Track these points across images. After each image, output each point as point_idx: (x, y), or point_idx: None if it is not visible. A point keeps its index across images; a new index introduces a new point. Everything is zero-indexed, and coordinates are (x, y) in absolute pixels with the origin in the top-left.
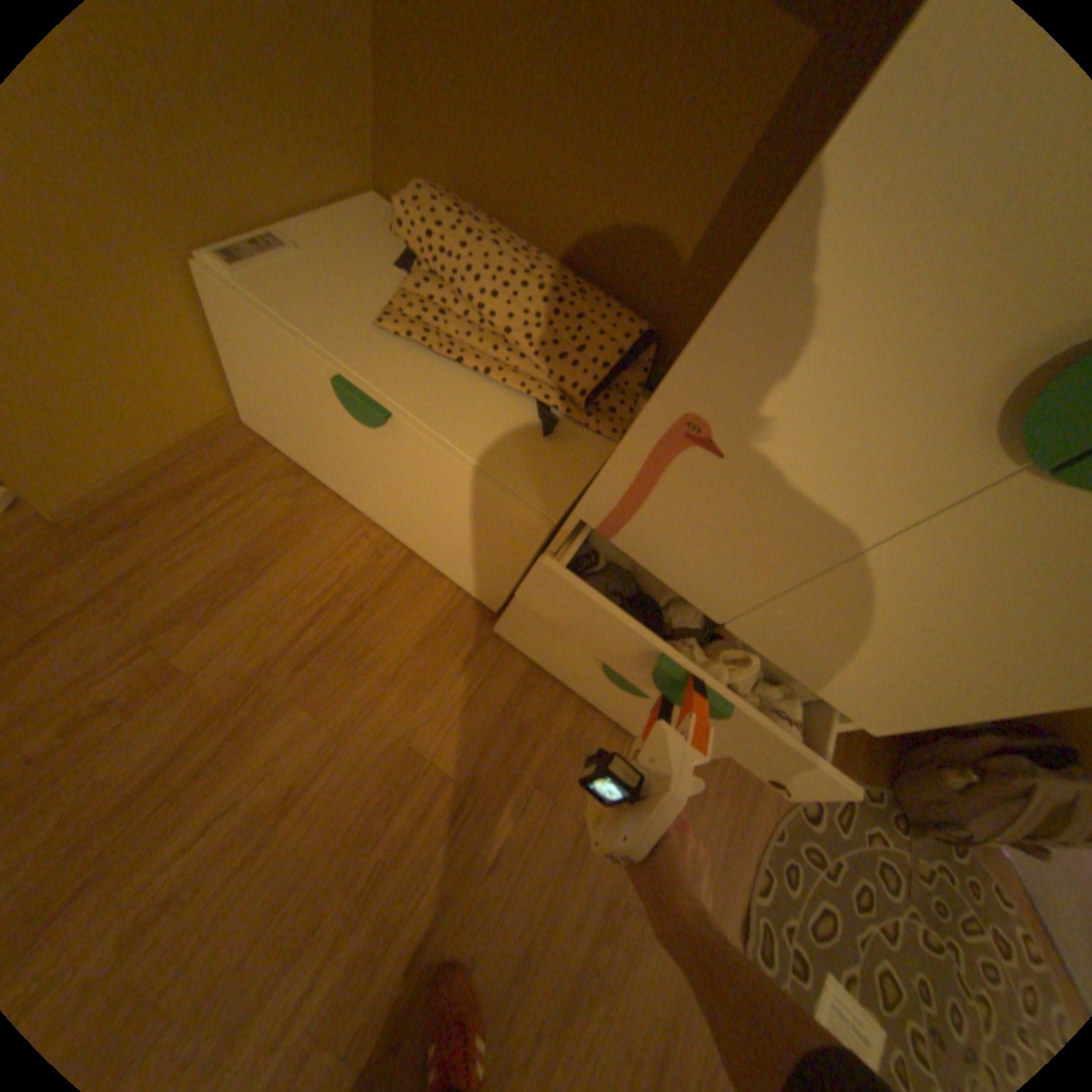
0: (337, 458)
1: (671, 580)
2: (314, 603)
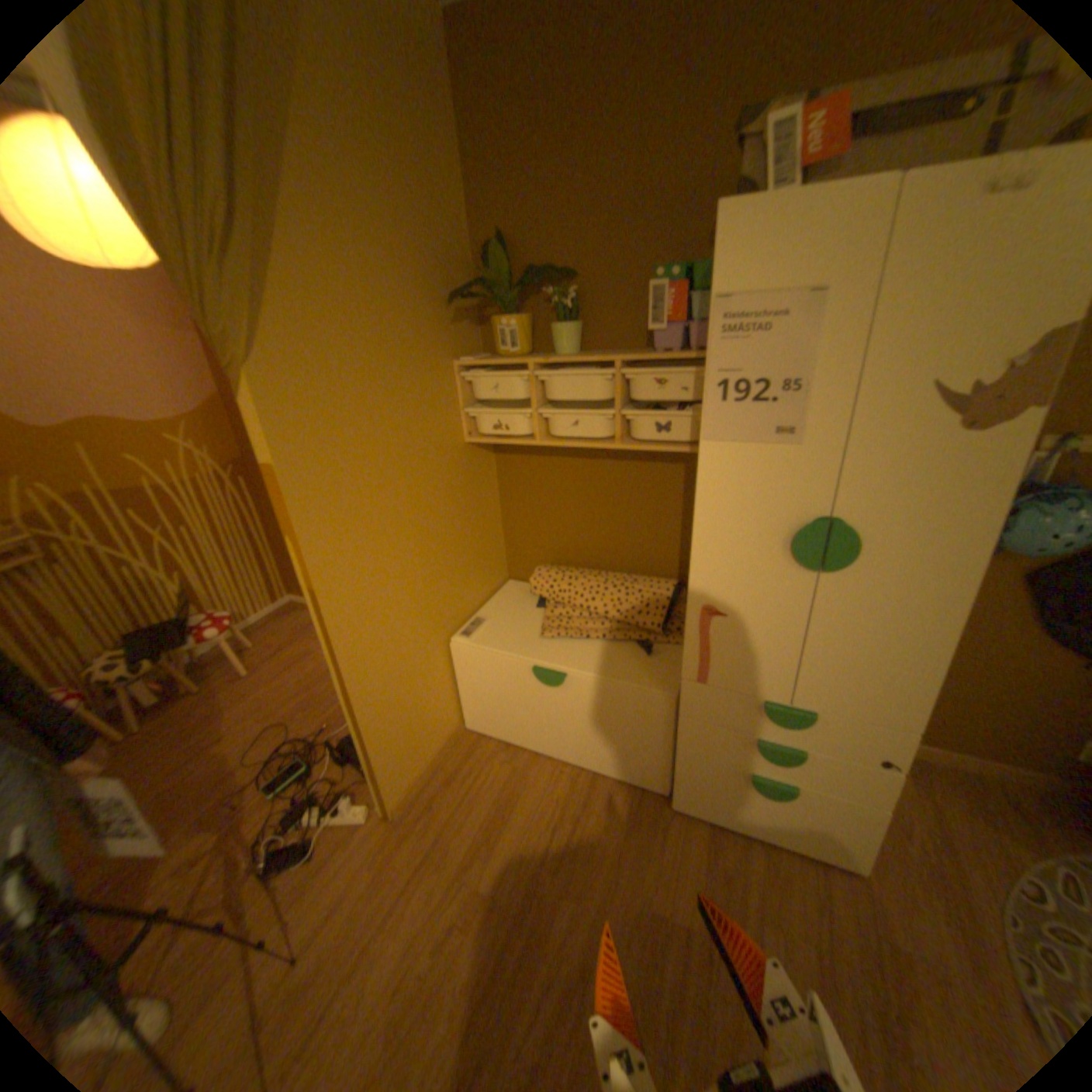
0: (533, 722)
1: (747, 691)
2: (546, 827)
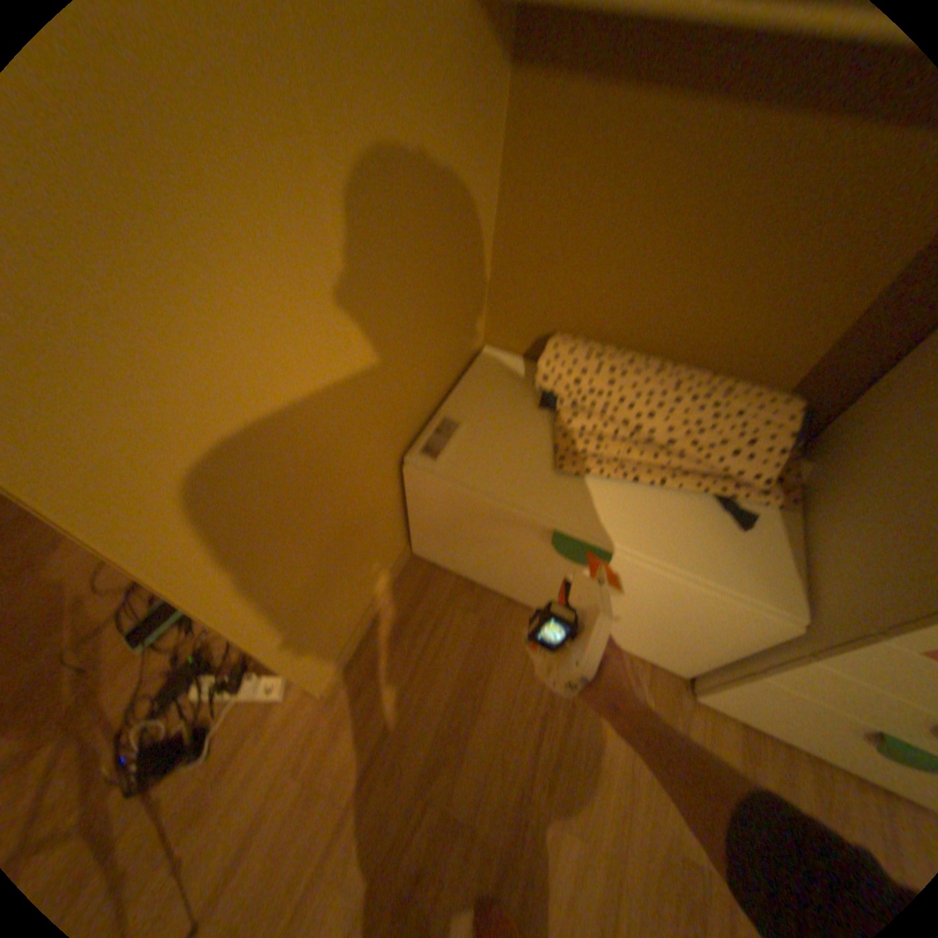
0: (520, 575)
1: None
2: (534, 713)
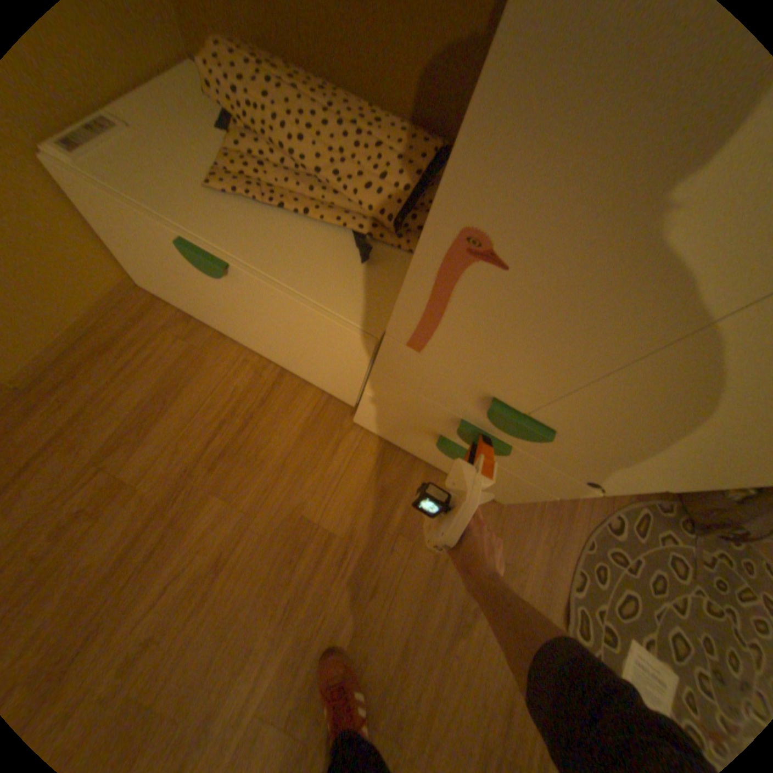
0: (207, 305)
1: (477, 381)
2: (214, 419)
